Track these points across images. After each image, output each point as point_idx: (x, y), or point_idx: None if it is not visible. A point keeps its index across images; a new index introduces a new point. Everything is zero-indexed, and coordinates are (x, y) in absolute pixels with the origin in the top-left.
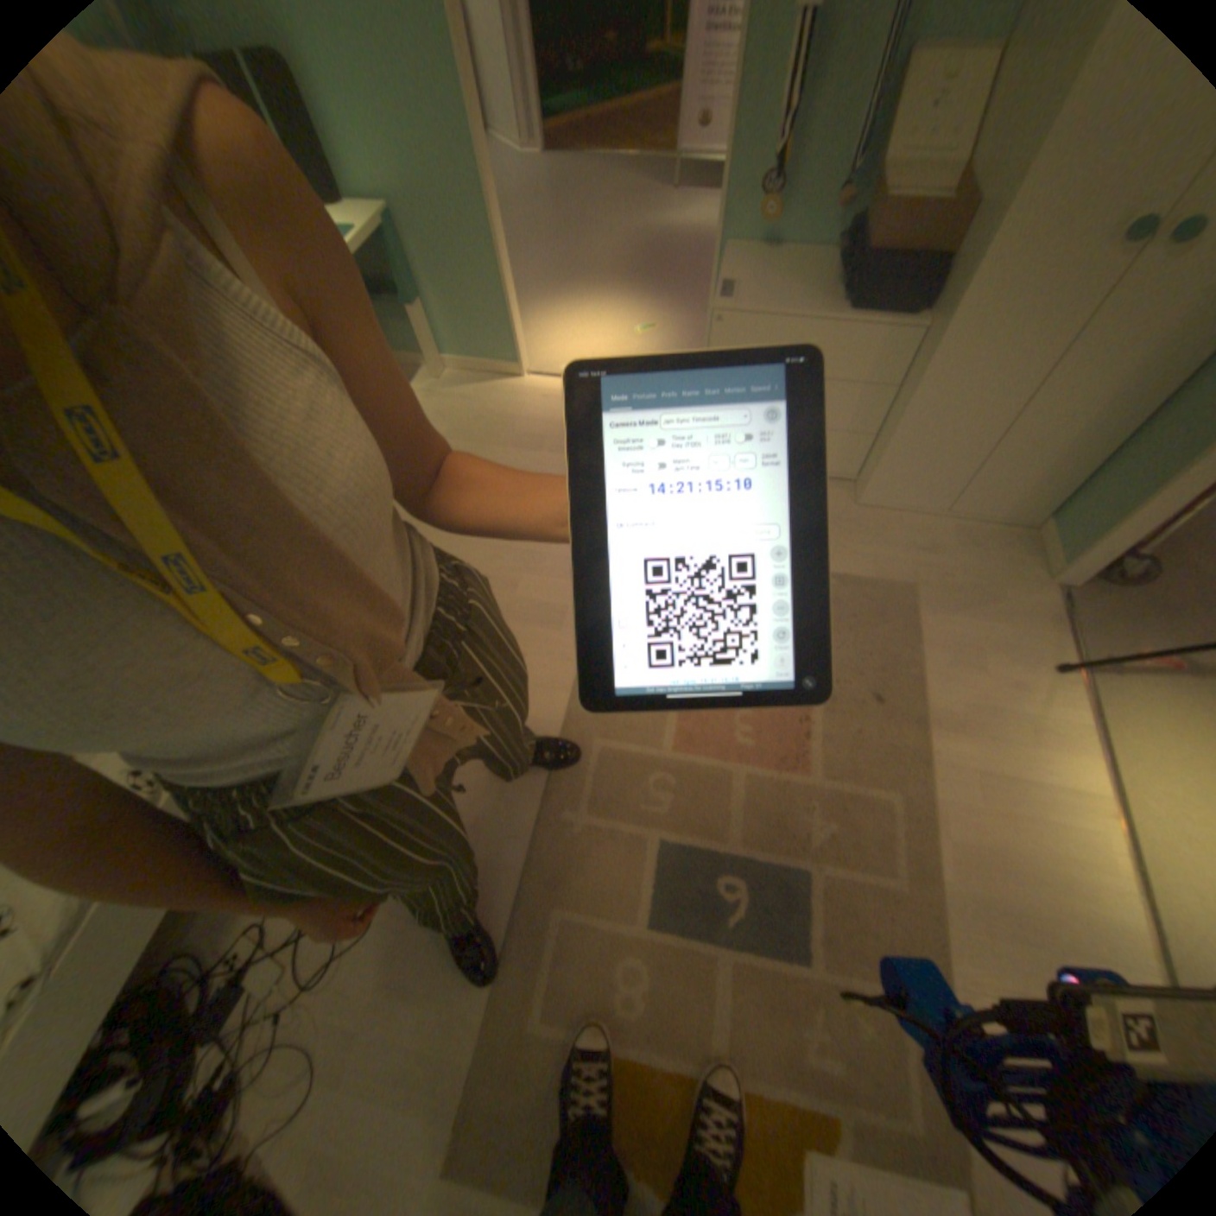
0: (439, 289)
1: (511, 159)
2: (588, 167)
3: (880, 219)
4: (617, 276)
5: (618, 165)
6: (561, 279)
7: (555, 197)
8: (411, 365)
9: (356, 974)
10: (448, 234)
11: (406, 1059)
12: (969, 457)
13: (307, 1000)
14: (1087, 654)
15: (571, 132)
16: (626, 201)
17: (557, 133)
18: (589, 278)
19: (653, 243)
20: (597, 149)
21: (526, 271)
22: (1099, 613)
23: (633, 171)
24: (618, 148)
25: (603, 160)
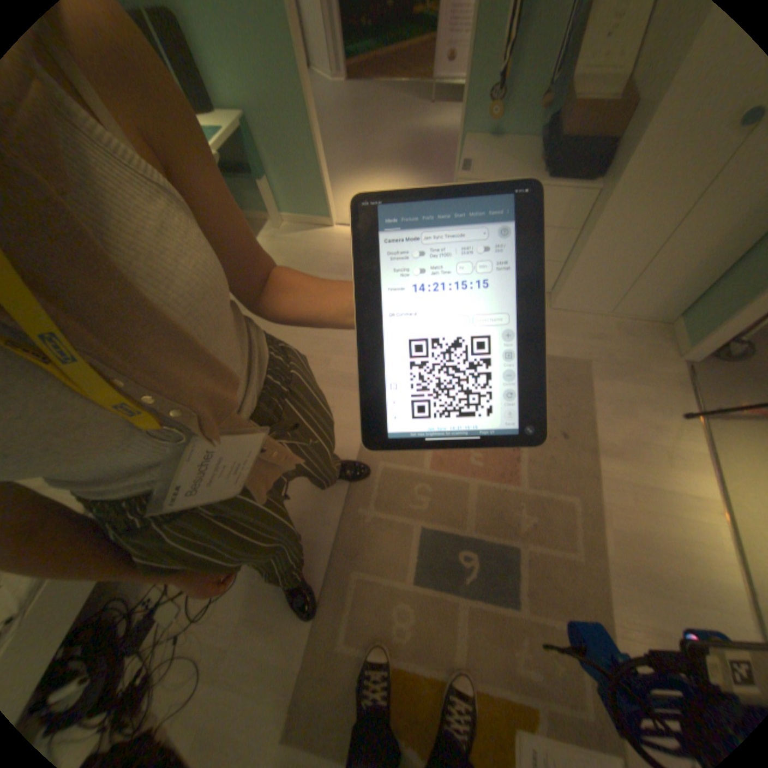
0: (278, 169)
1: (325, 85)
2: (375, 89)
3: (570, 115)
4: (394, 160)
5: (395, 88)
6: (358, 162)
7: (353, 109)
8: (261, 220)
9: (226, 611)
10: (283, 132)
11: (258, 667)
12: (627, 276)
13: (195, 628)
14: (704, 406)
15: (364, 66)
16: (400, 111)
17: (355, 67)
18: (376, 161)
19: (418, 138)
20: (381, 77)
21: (335, 158)
22: (713, 379)
23: (404, 91)
24: (395, 76)
25: (385, 84)
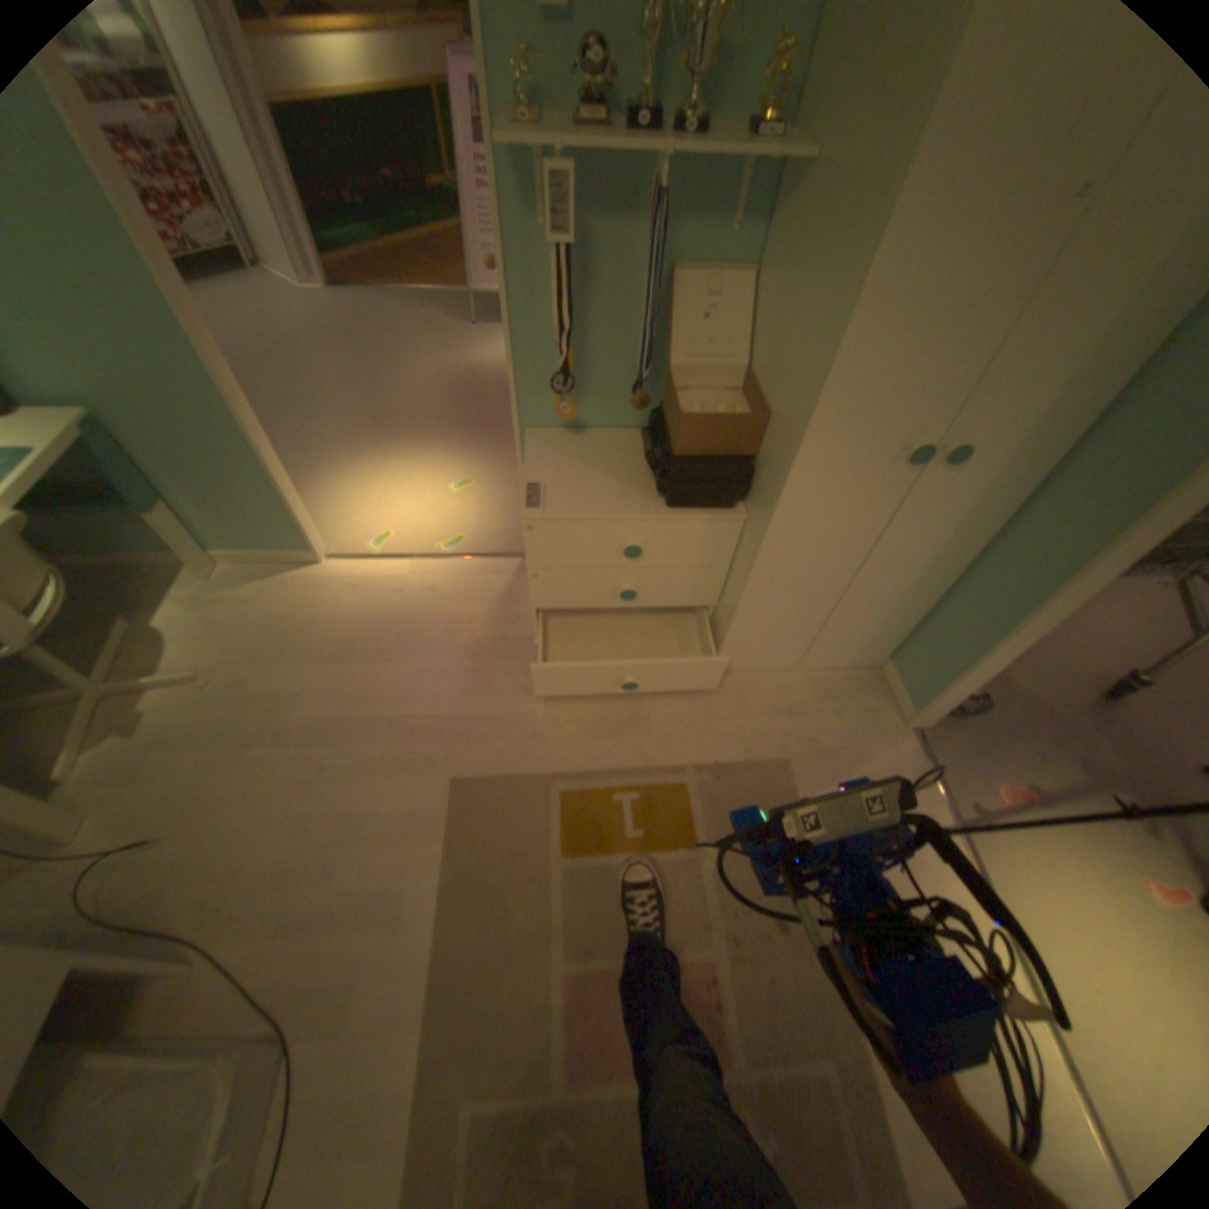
0: (188, 486)
1: (290, 295)
2: (378, 302)
3: (678, 431)
4: (423, 425)
5: (410, 300)
6: (359, 432)
7: (344, 337)
8: (169, 564)
9: None
10: (186, 433)
11: None
12: (808, 624)
13: None
14: (955, 805)
15: (356, 265)
16: (423, 339)
17: (341, 266)
18: (391, 429)
19: (458, 384)
20: (386, 283)
21: (316, 425)
22: (953, 753)
23: (427, 306)
24: (409, 281)
25: (394, 295)
